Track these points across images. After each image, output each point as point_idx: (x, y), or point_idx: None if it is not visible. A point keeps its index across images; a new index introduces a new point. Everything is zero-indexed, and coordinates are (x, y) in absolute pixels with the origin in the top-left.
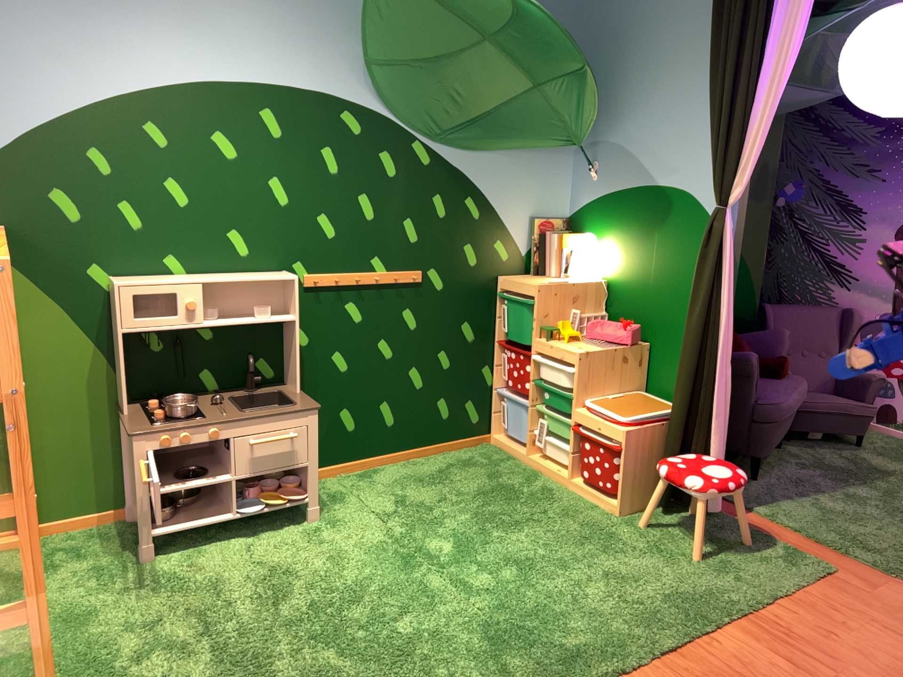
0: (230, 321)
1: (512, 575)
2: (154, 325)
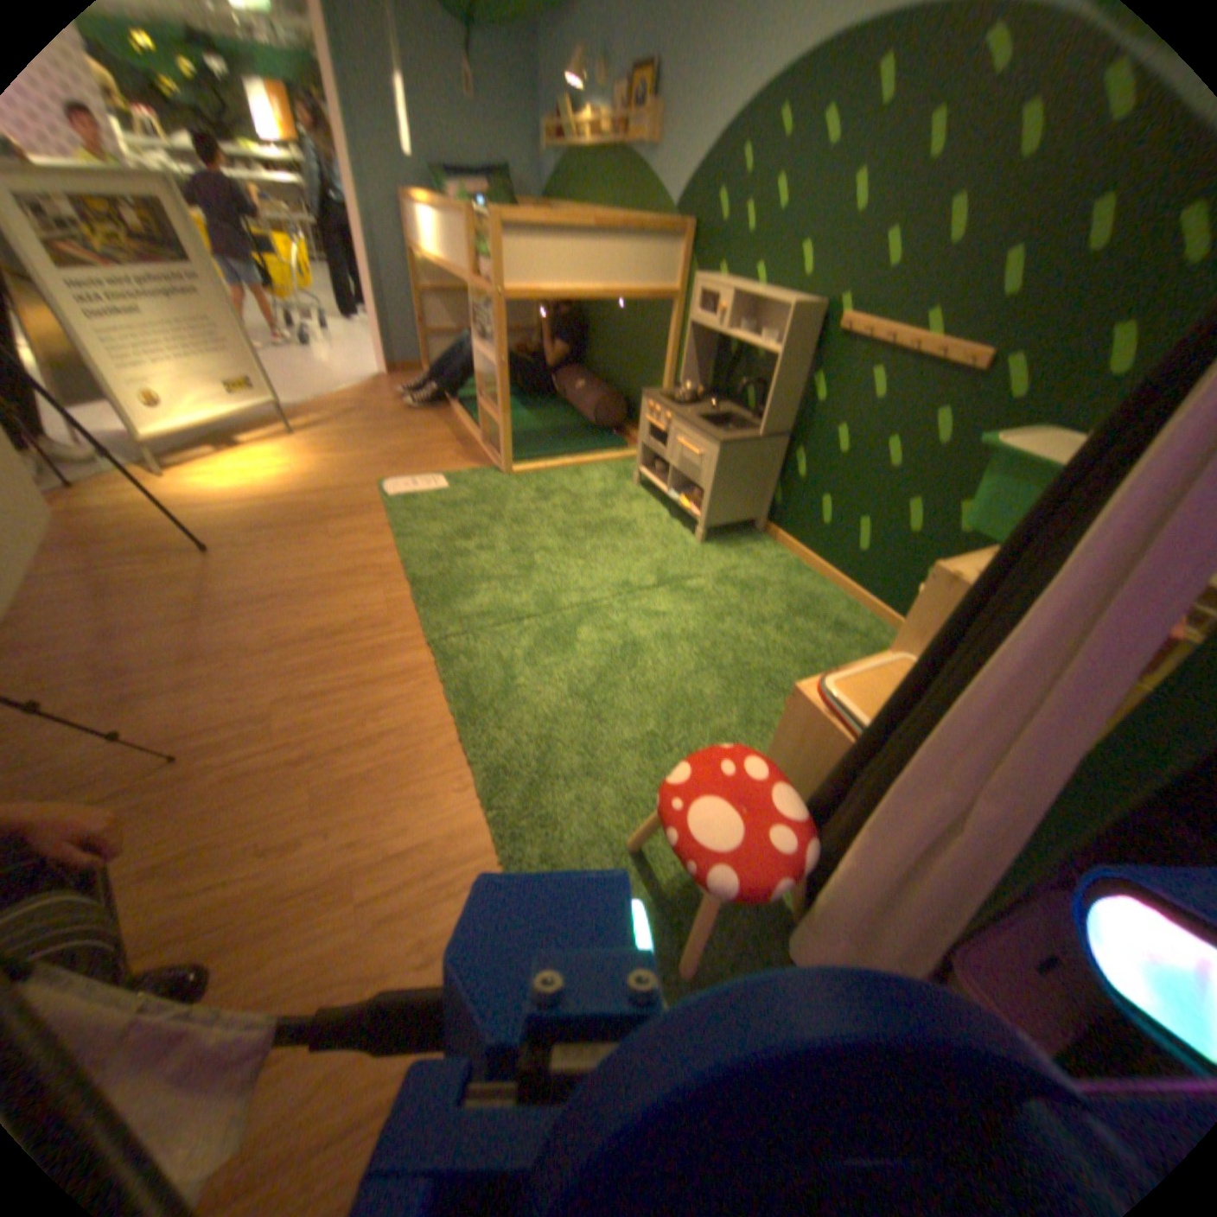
0: (746, 334)
1: (594, 642)
2: (699, 317)
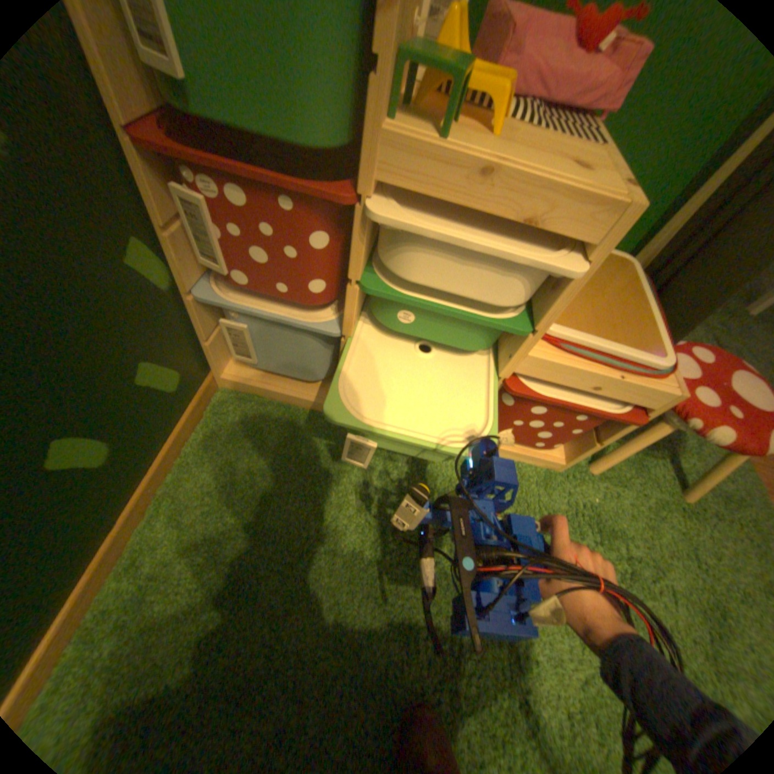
0: None
1: None
2: None
